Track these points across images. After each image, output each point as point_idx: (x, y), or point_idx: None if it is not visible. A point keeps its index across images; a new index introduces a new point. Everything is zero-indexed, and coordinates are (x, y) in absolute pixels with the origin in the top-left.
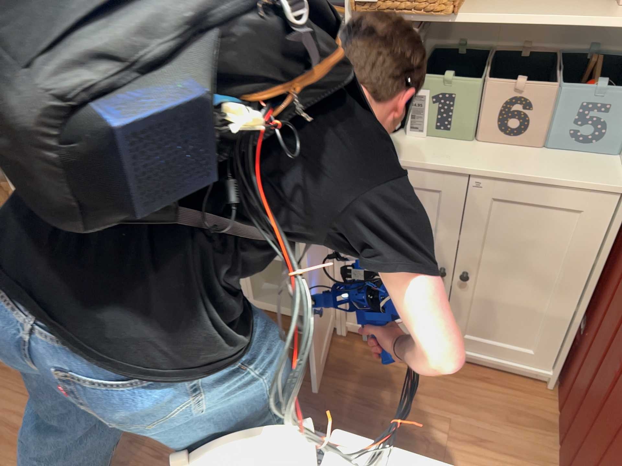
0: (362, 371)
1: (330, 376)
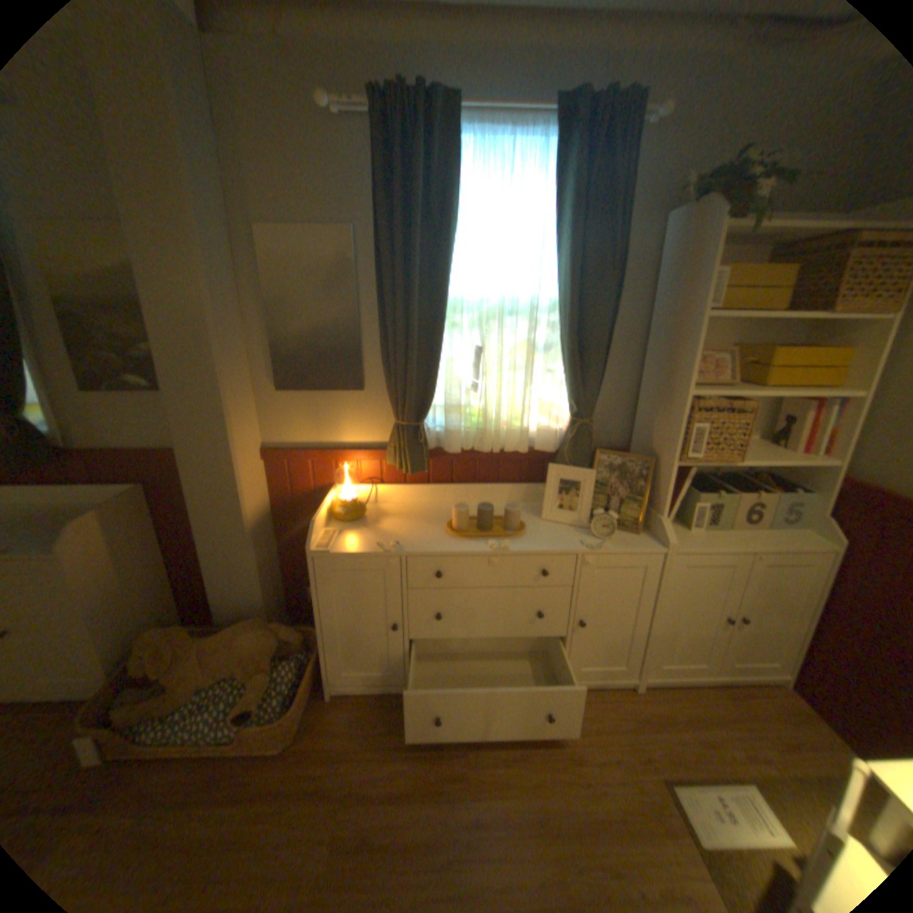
0: (683, 723)
1: (668, 737)
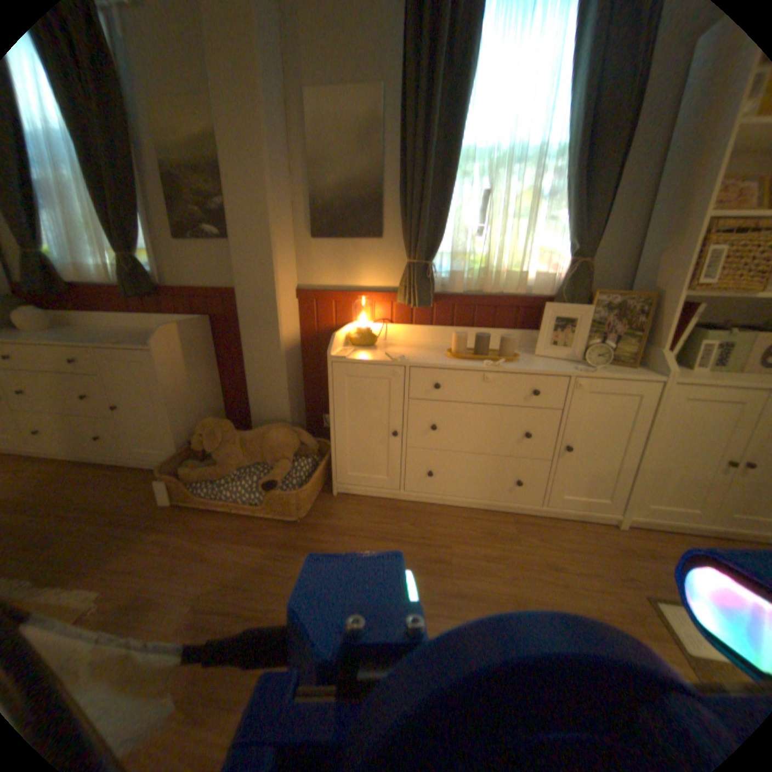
0: (669, 558)
1: (651, 565)
